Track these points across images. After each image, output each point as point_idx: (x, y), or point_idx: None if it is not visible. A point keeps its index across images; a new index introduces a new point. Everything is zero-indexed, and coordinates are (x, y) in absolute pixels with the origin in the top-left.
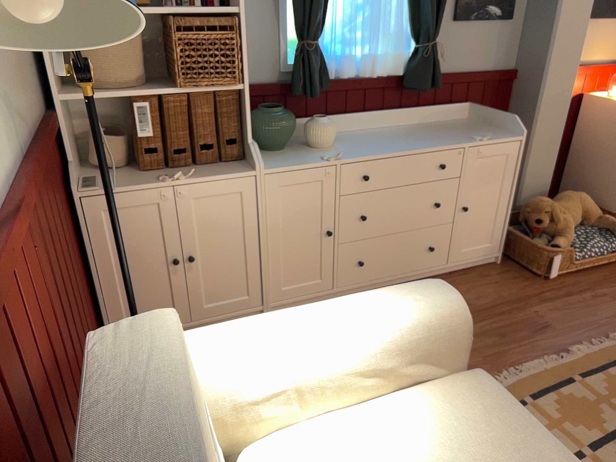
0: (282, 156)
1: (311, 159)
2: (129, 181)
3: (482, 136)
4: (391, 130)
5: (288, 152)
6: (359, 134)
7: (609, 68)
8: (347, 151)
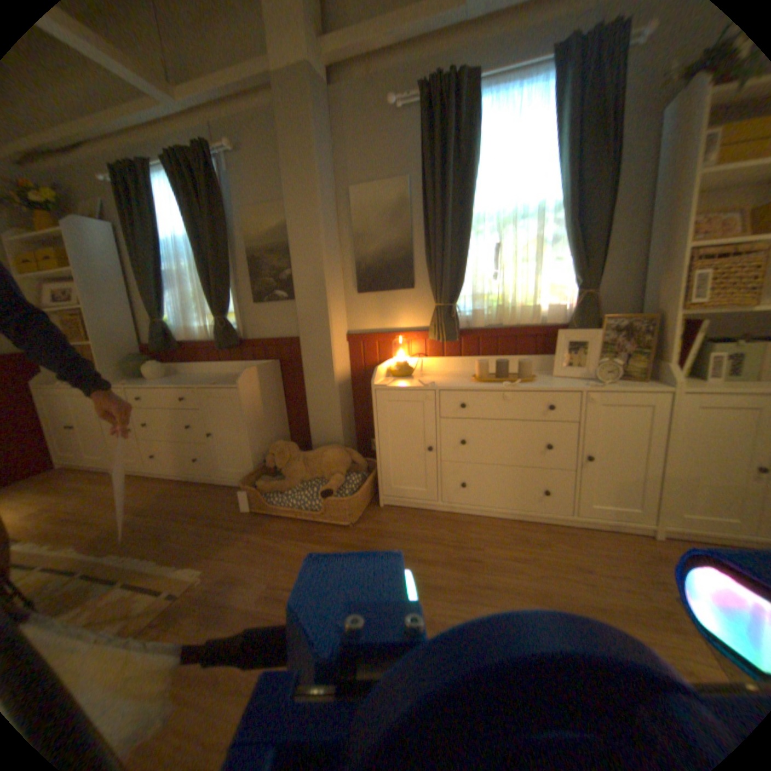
0: (121, 382)
1: (118, 384)
2: (55, 385)
3: (224, 382)
4: (214, 375)
5: (132, 380)
6: (193, 375)
7: (412, 336)
8: (145, 383)
